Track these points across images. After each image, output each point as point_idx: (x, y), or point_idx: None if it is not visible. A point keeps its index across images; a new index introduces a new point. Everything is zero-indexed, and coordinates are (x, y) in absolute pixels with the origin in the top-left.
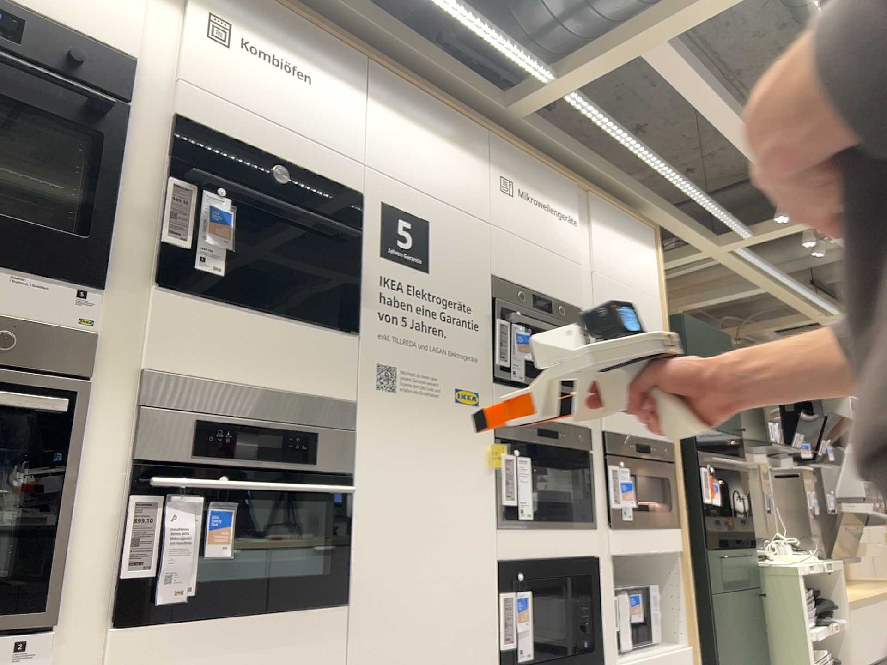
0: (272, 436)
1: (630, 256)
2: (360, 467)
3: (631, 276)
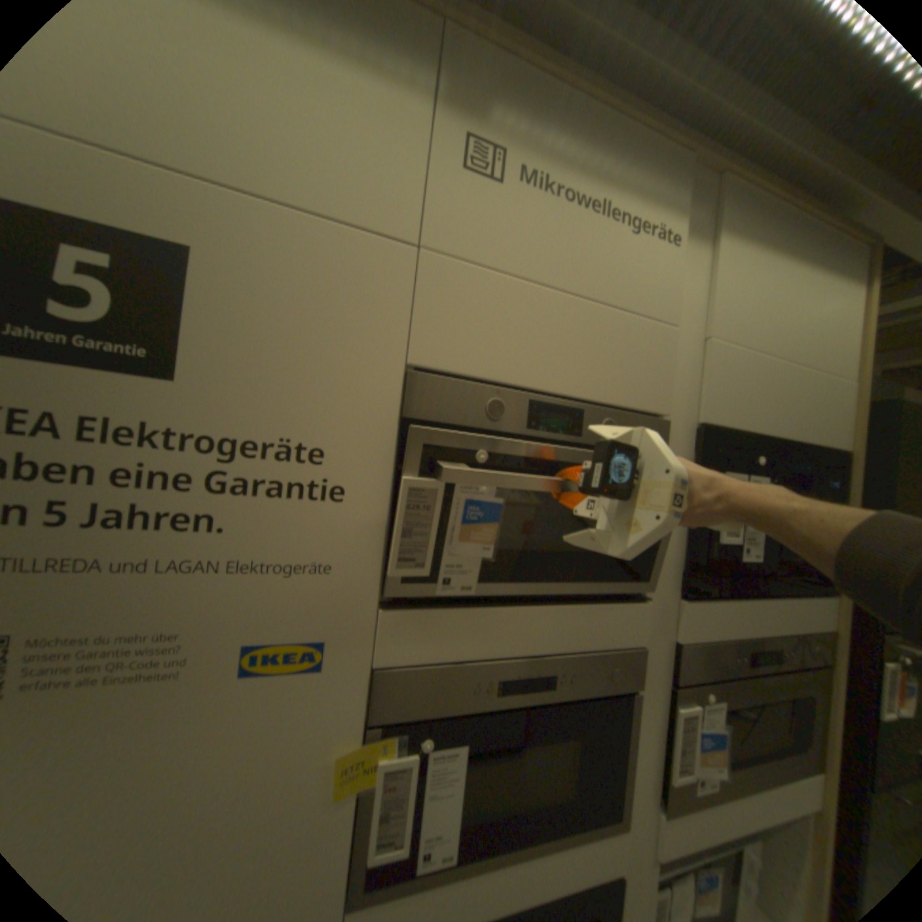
0: None
1: (806, 302)
2: None
3: (803, 340)
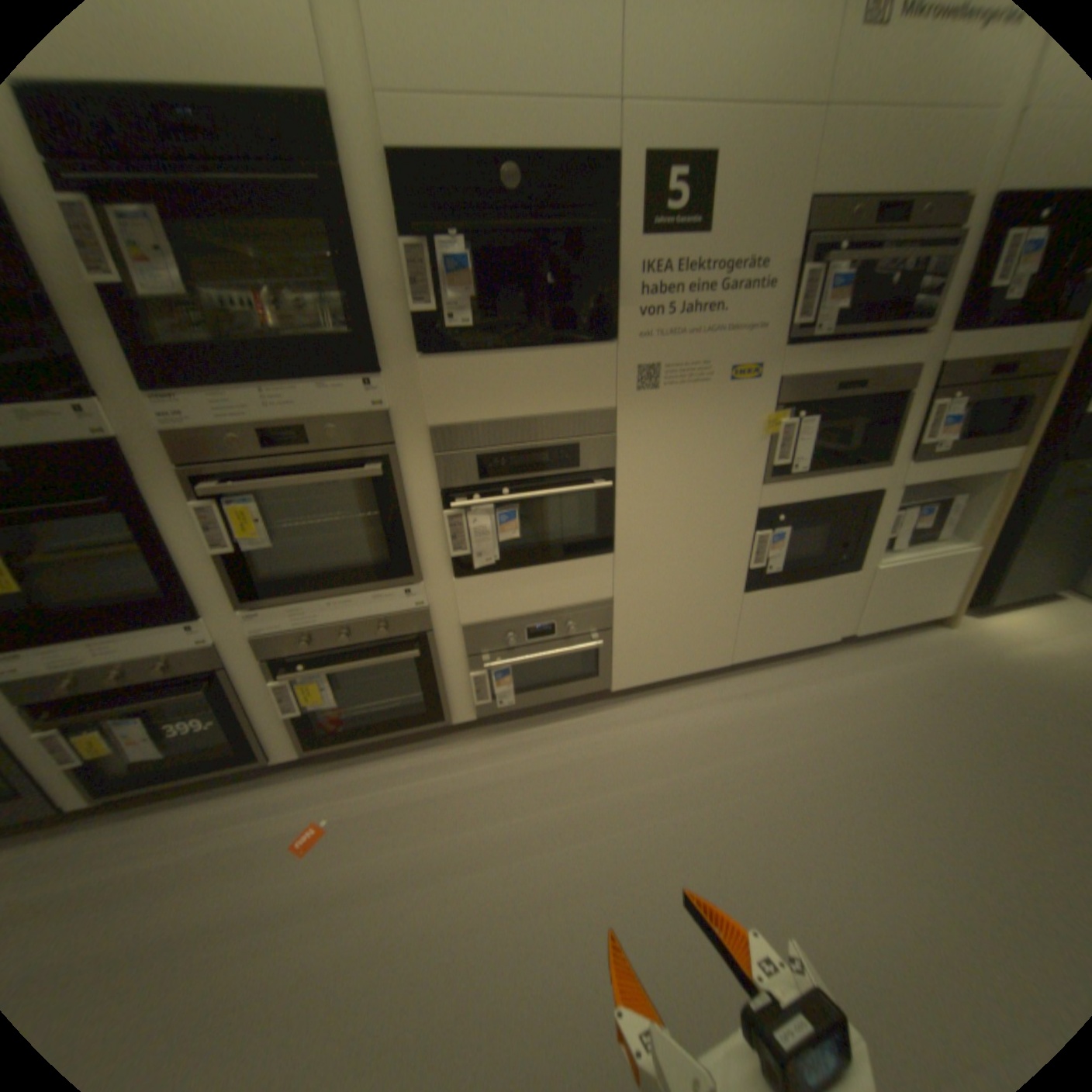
0: (537, 455)
1: None
2: (618, 462)
3: None
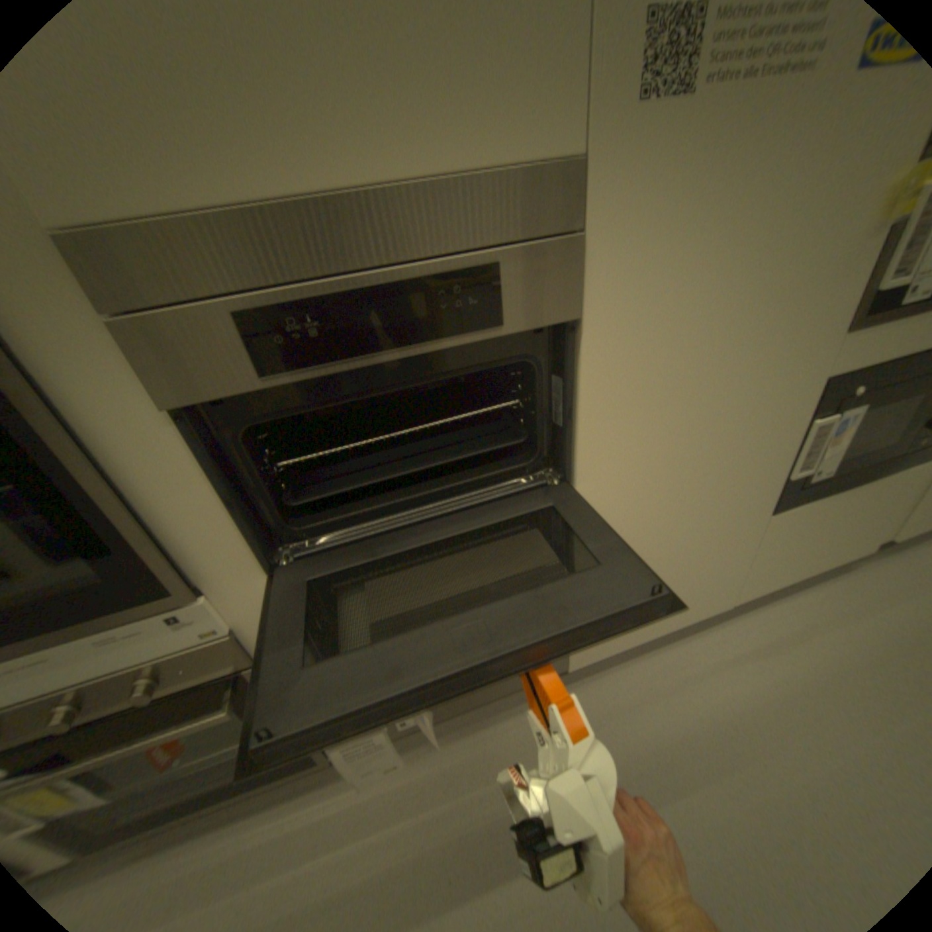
0: (399, 296)
1: None
2: (591, 302)
3: None
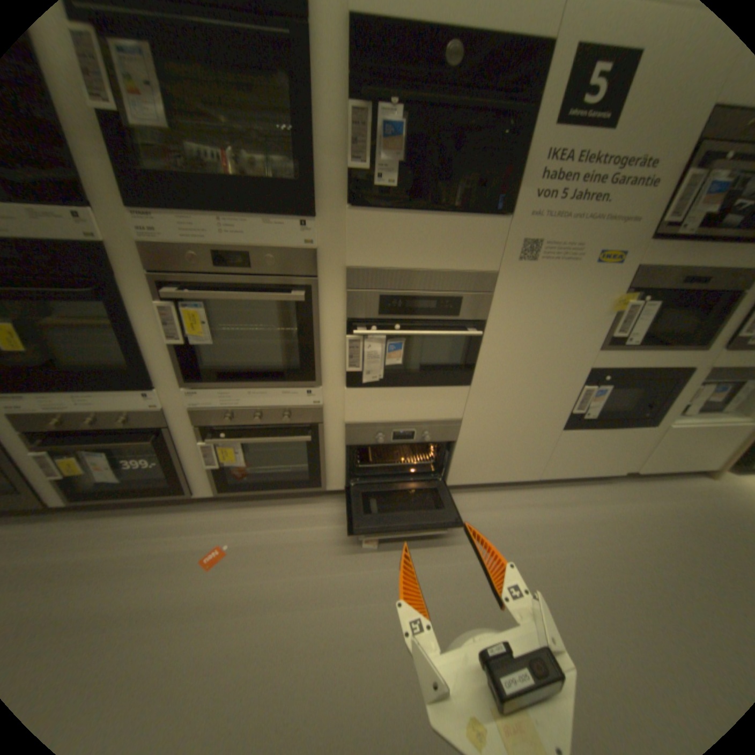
0: (428, 301)
1: None
2: (491, 315)
3: None
